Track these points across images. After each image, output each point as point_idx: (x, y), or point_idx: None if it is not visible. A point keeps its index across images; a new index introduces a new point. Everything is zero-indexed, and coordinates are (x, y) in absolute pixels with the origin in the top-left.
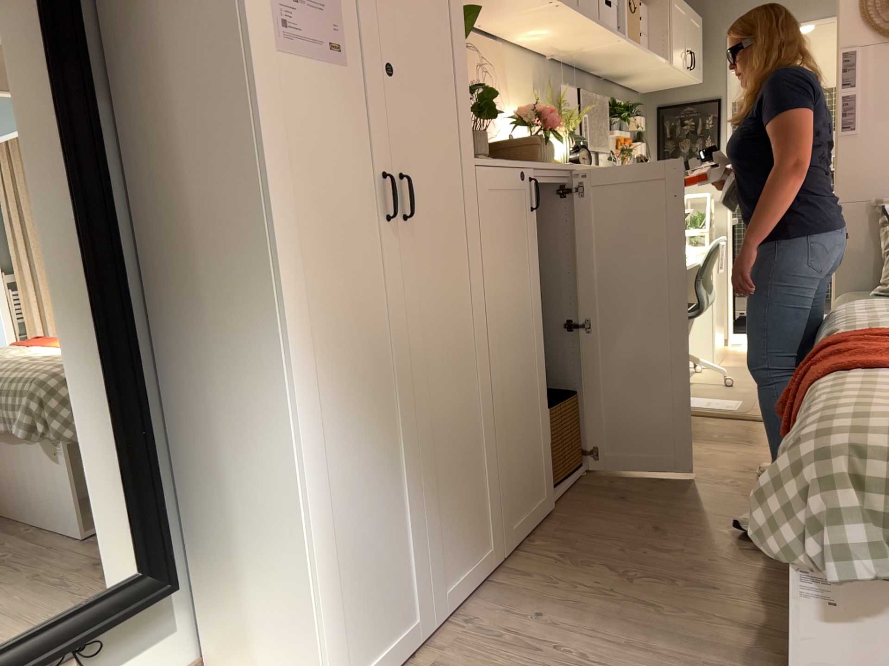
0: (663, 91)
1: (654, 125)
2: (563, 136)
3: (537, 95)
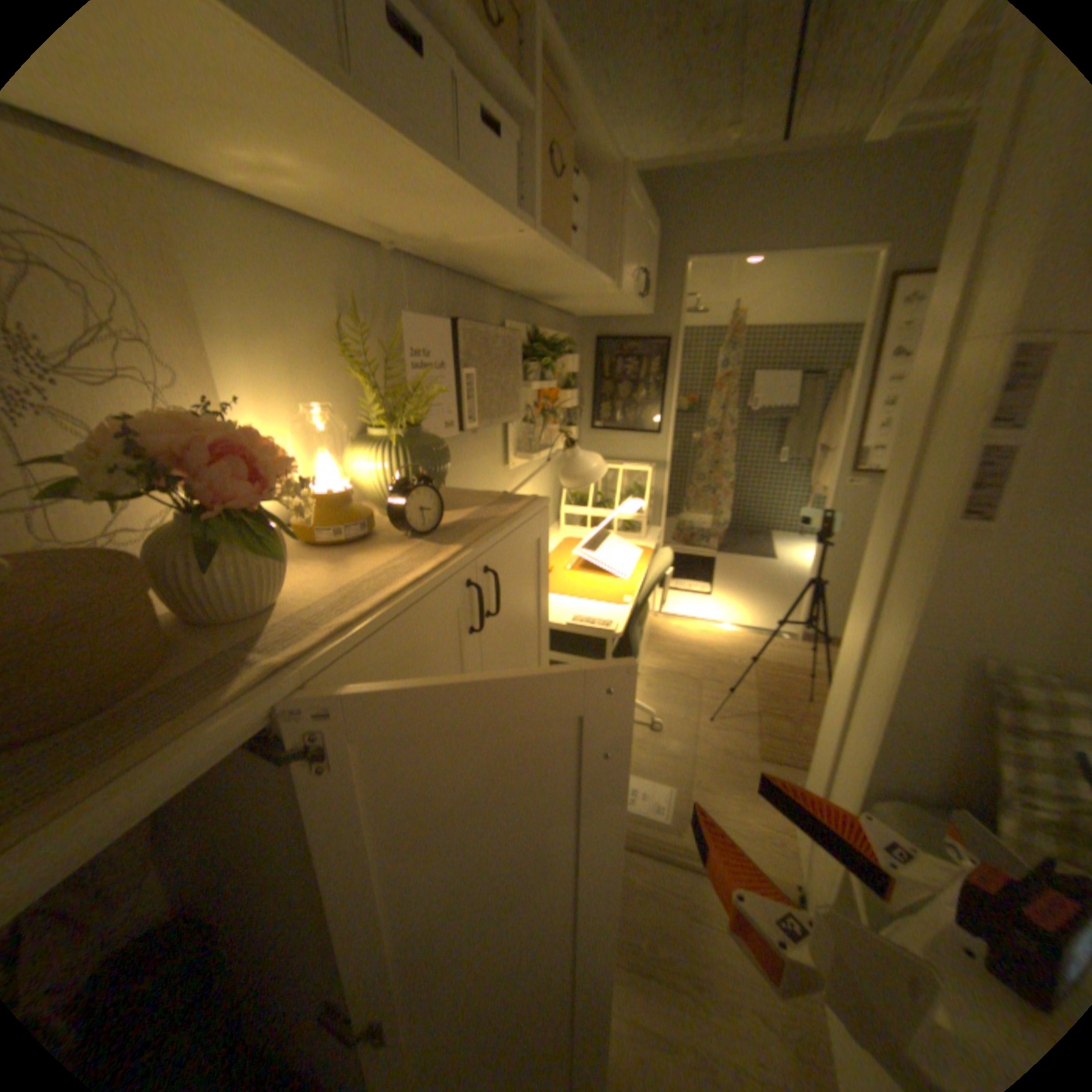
0: (605, 316)
1: (591, 358)
2: (383, 440)
3: (331, 331)
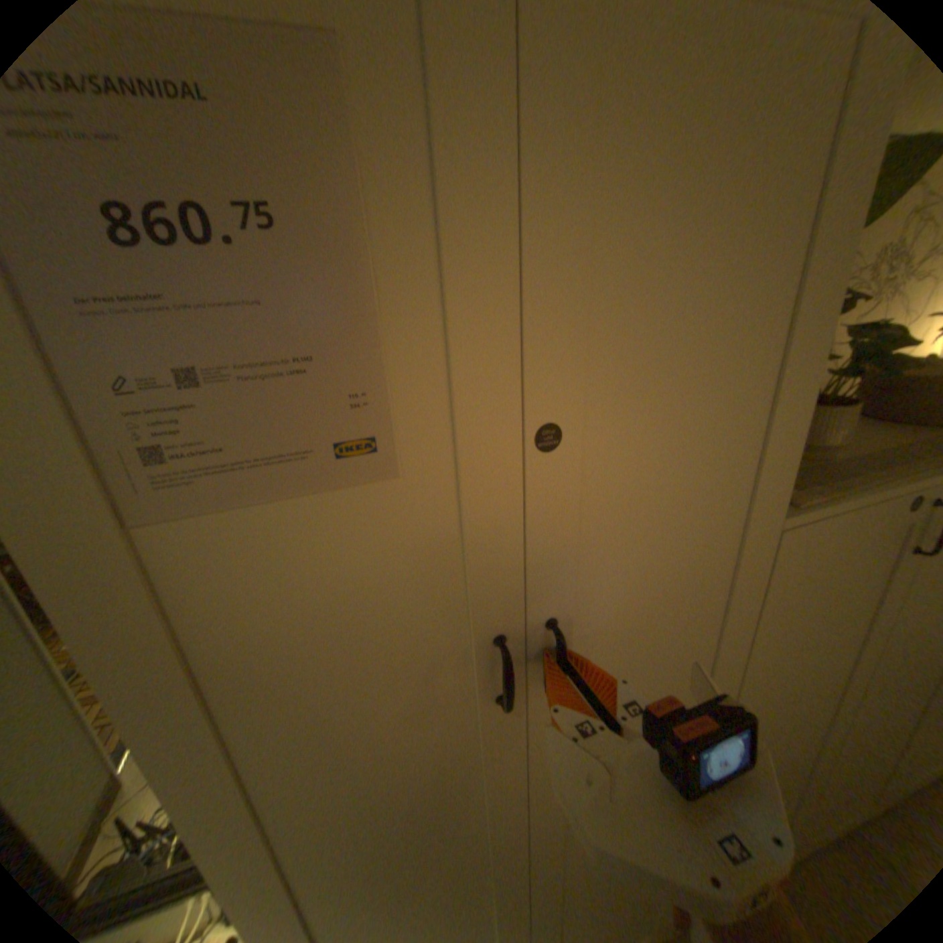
0: None
1: None
2: None
3: None
